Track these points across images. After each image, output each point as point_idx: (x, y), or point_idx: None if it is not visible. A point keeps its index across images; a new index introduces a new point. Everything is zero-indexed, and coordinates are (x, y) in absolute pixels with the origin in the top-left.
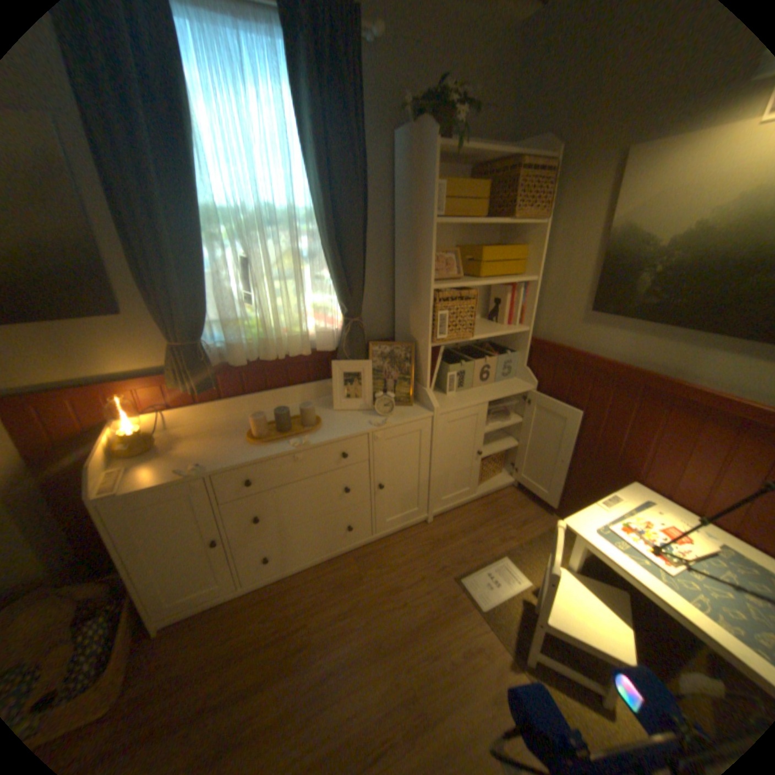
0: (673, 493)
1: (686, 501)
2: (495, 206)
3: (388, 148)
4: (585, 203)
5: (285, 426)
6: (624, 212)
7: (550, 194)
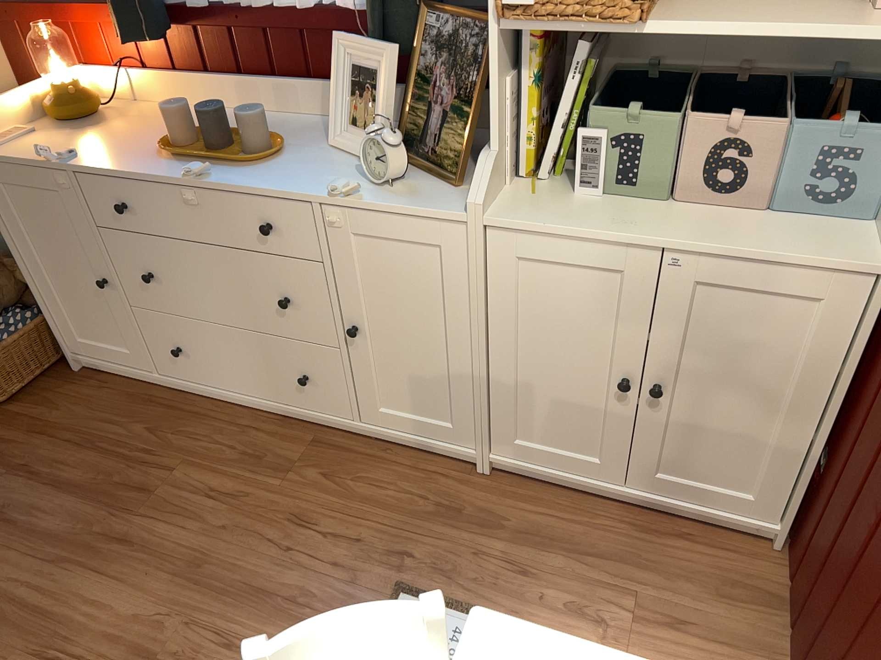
0: None
1: None
2: None
3: None
4: None
5: (221, 145)
6: None
7: None
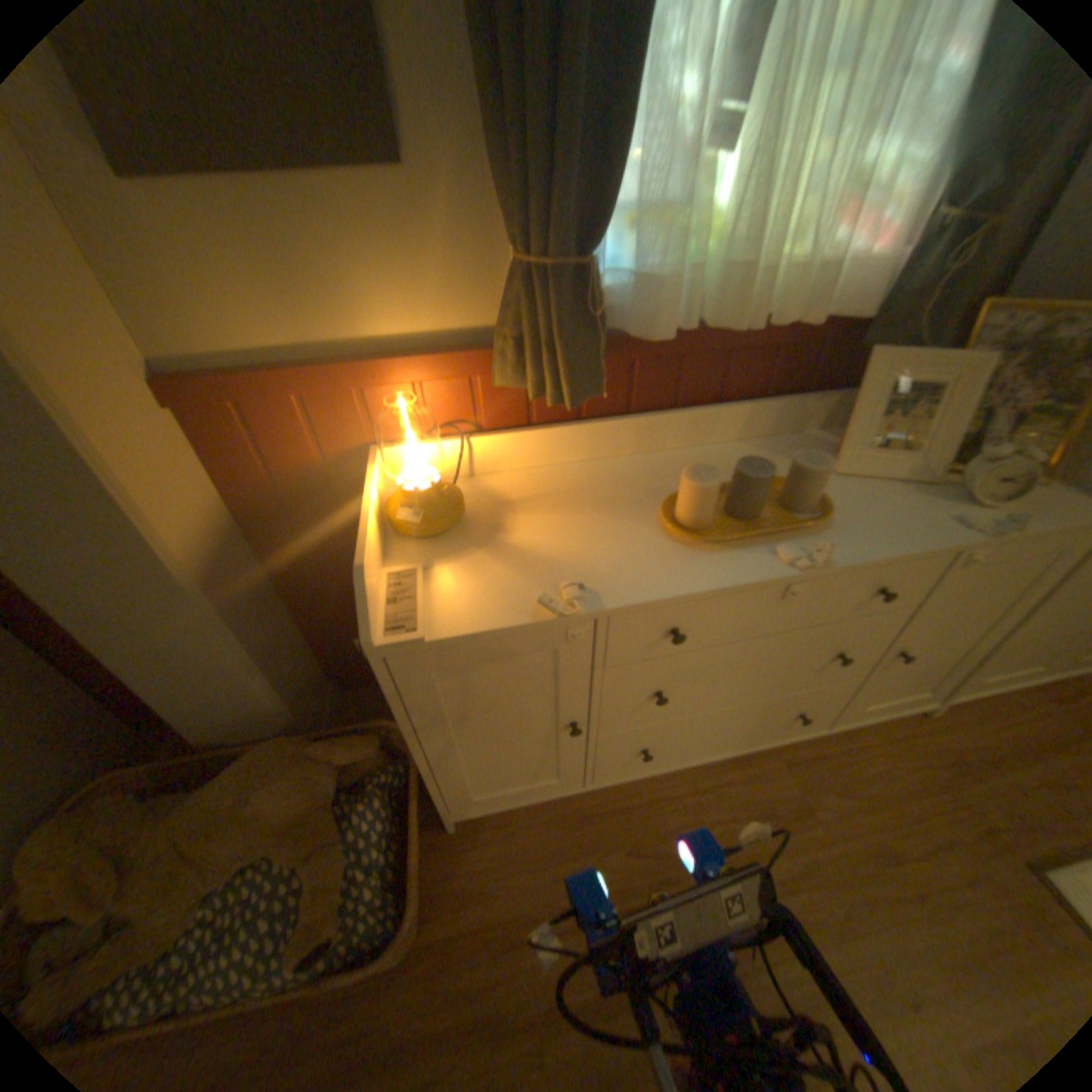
0: None
1: None
2: None
3: None
4: None
5: (756, 506)
6: None
7: None
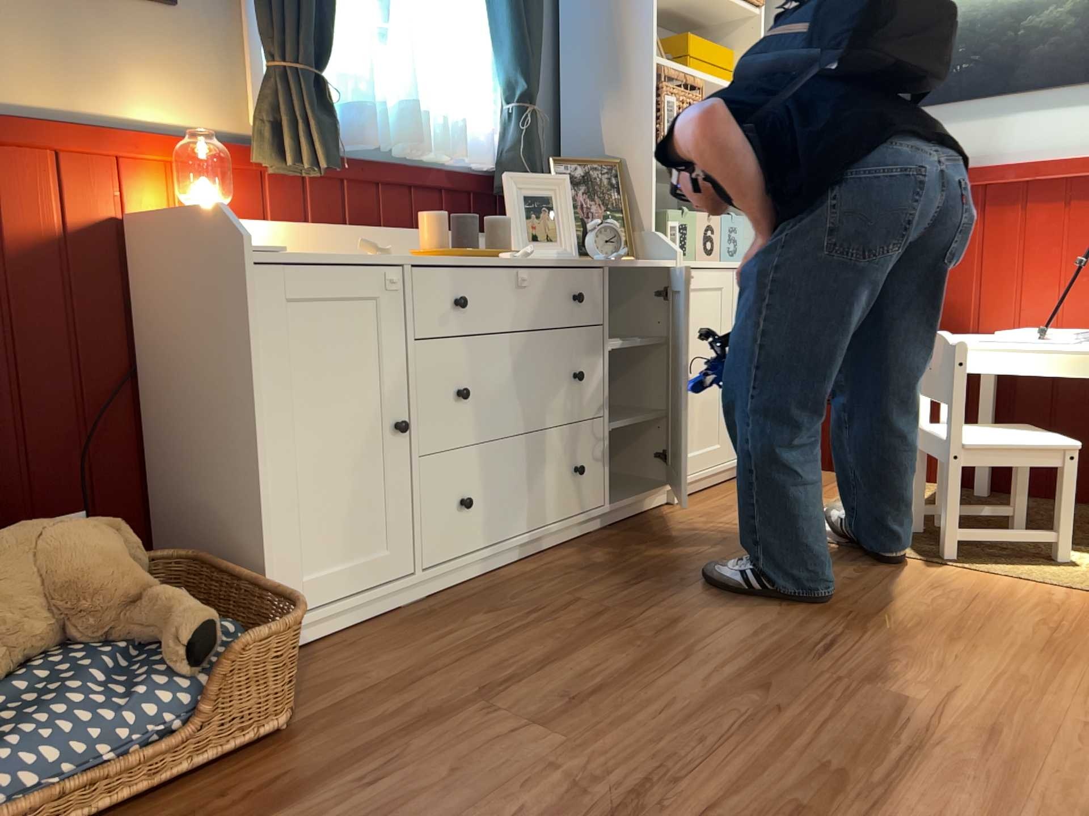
0: (1014, 324)
1: (1032, 324)
2: None
3: None
4: None
5: (474, 245)
6: None
7: None
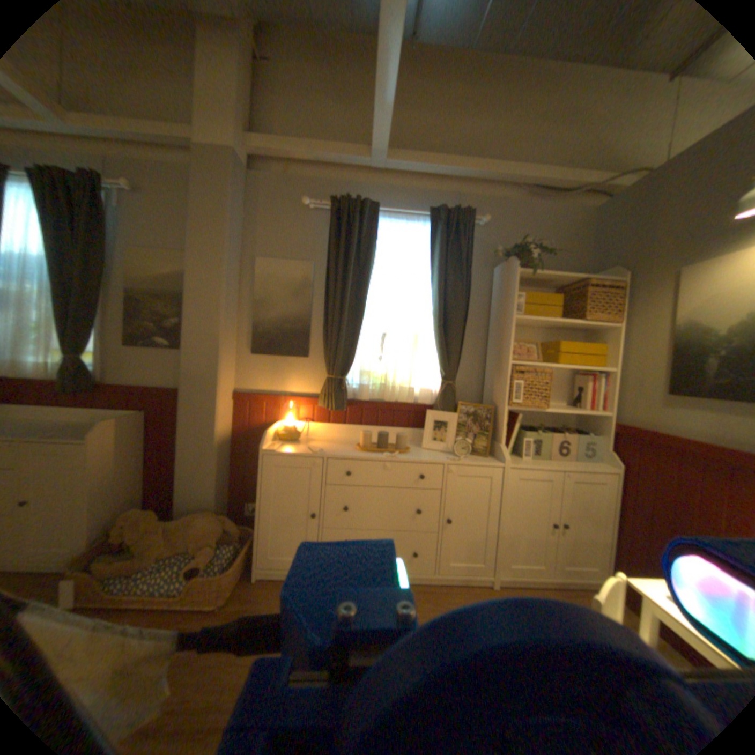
0: None
1: None
2: (571, 313)
3: (489, 279)
4: (653, 310)
5: (384, 445)
6: (683, 313)
7: (622, 305)
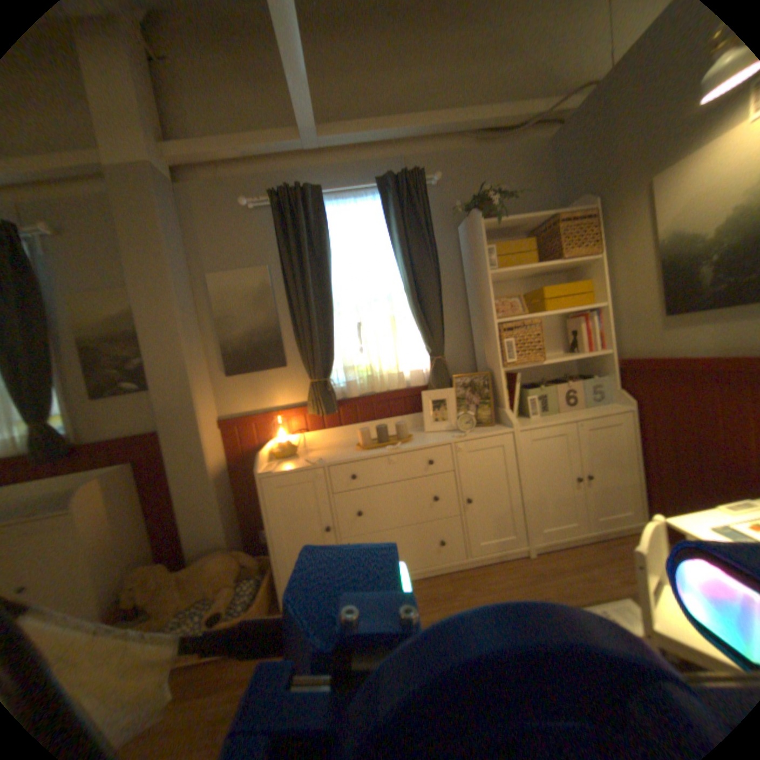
0: None
1: None
2: (547, 255)
3: (454, 240)
4: (630, 231)
5: (384, 438)
6: (664, 225)
7: (597, 235)
